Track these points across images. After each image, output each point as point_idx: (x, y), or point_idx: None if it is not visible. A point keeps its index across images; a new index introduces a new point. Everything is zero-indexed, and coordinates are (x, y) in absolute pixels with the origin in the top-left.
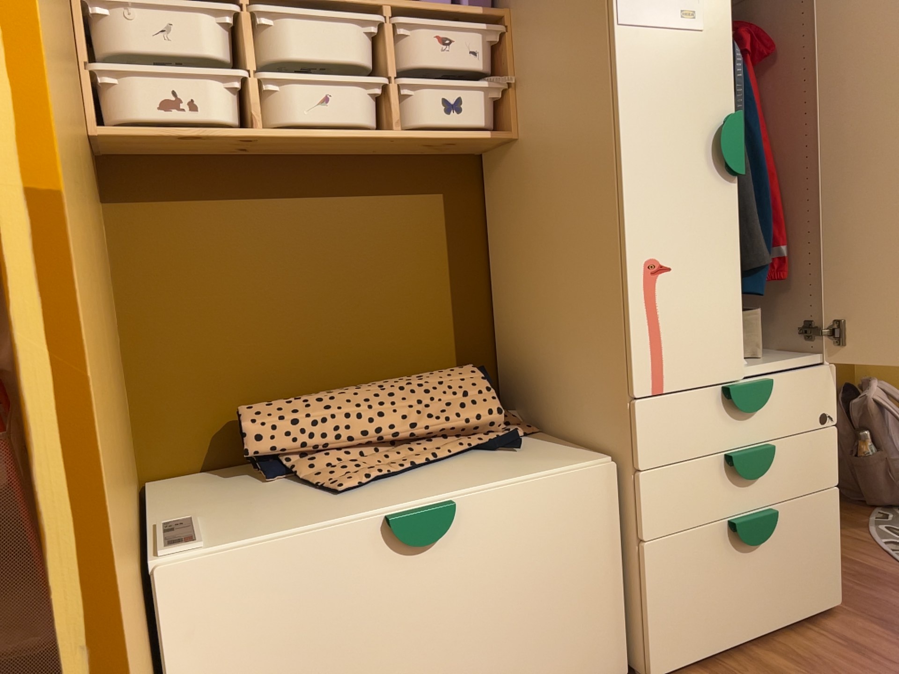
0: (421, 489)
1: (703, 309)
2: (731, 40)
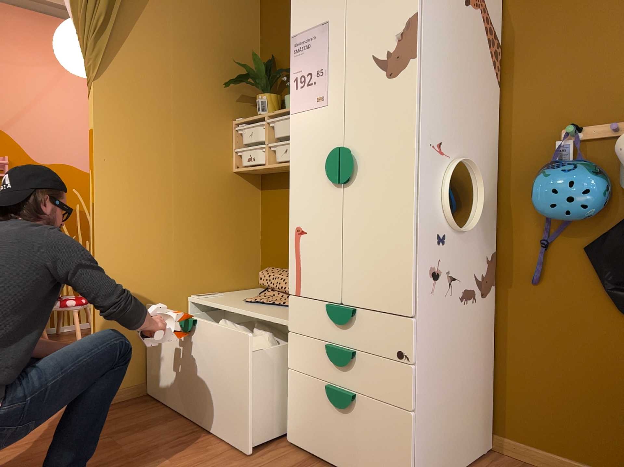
0: (250, 308)
1: (320, 257)
2: (343, 104)
